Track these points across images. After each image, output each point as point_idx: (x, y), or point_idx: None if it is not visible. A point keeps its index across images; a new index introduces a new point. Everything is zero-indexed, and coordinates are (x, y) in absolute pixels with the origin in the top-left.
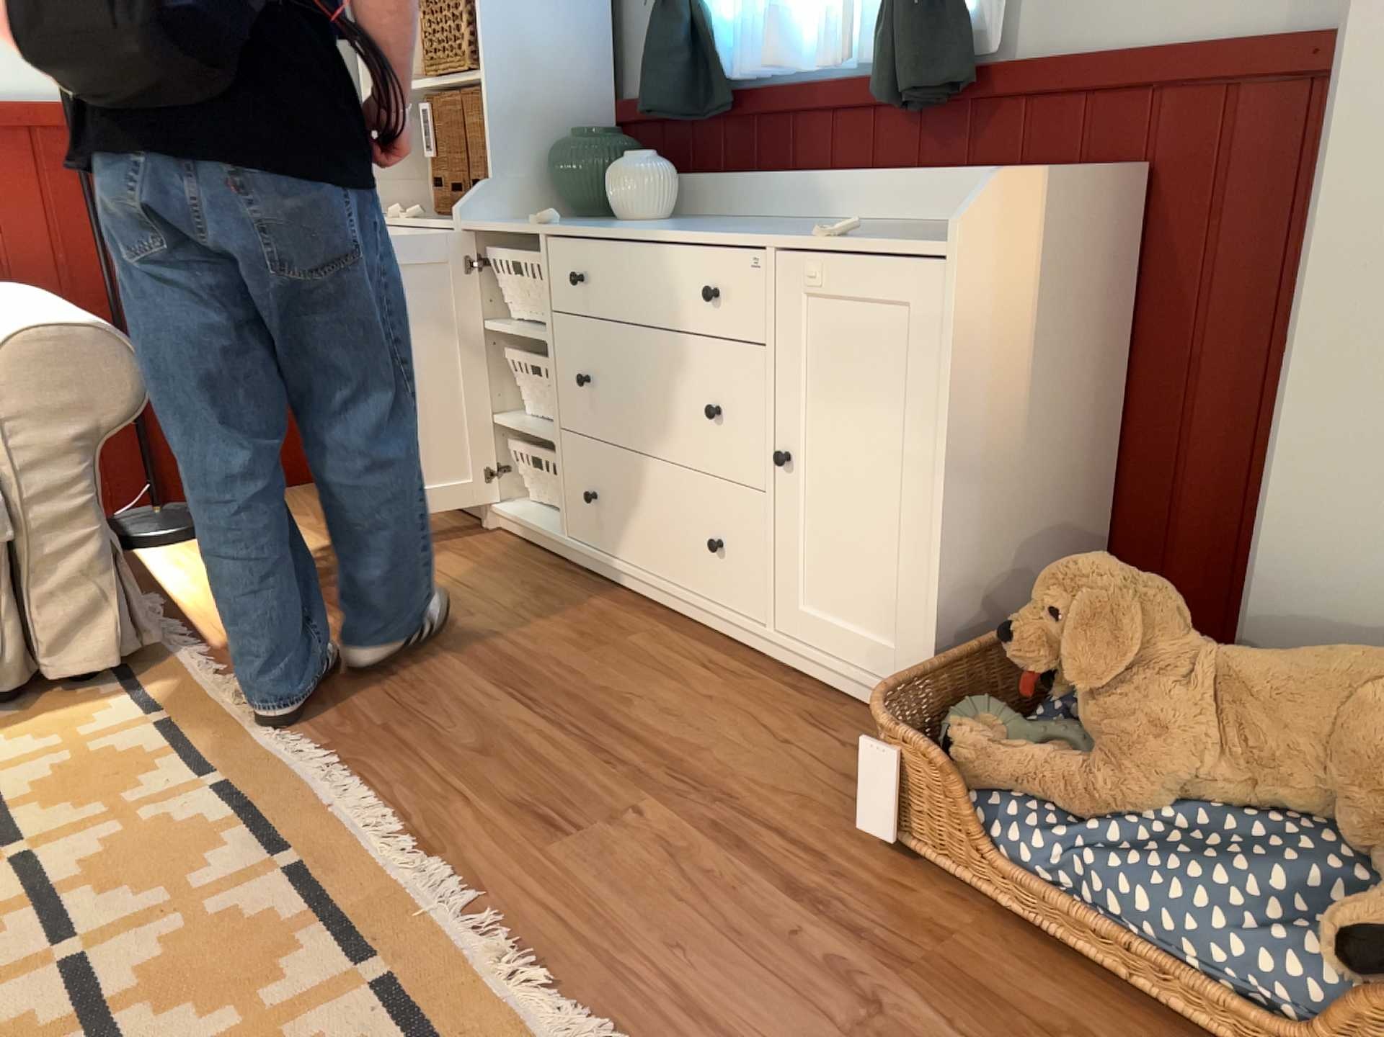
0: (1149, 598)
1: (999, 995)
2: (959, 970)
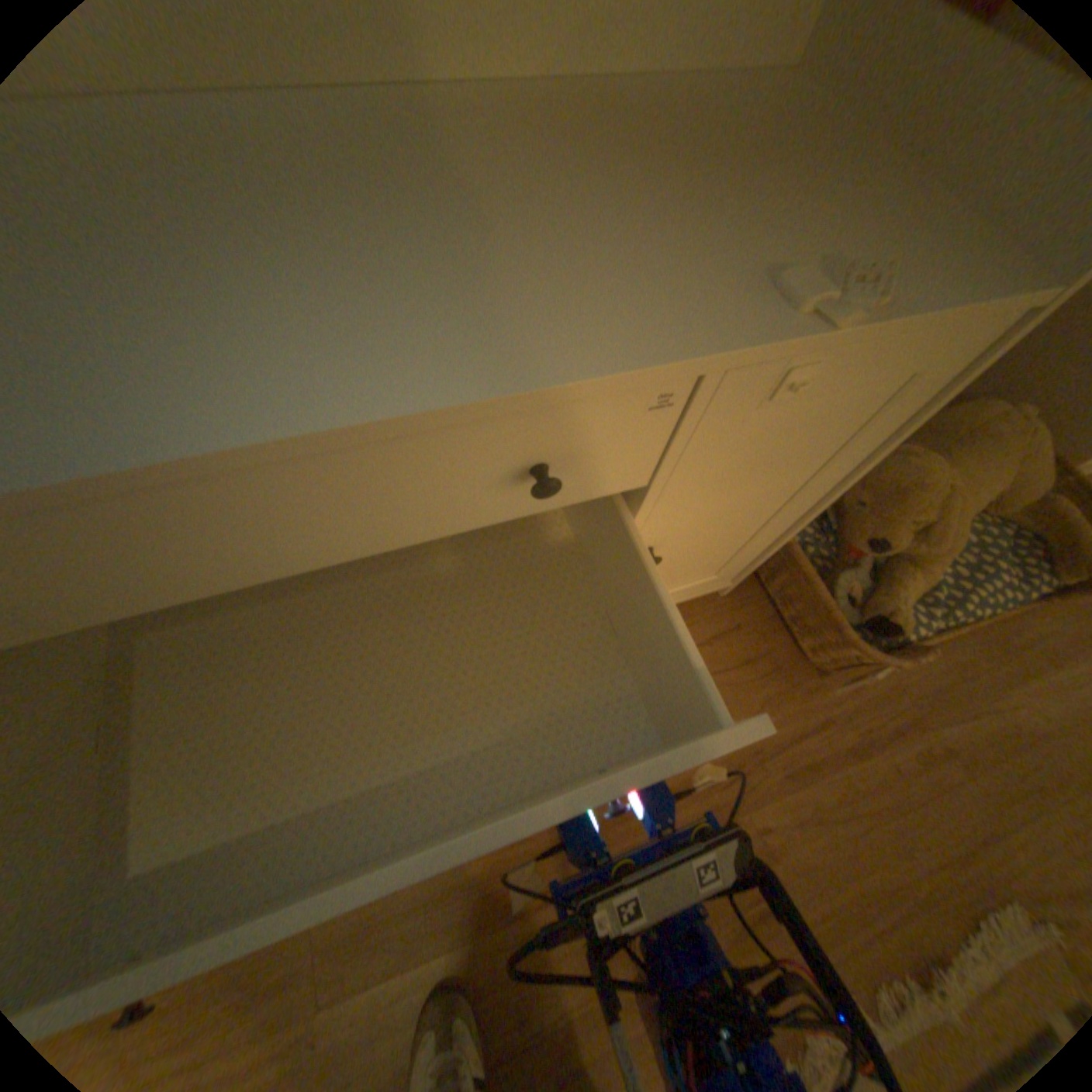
0: (941, 470)
1: (939, 686)
2: (923, 695)
